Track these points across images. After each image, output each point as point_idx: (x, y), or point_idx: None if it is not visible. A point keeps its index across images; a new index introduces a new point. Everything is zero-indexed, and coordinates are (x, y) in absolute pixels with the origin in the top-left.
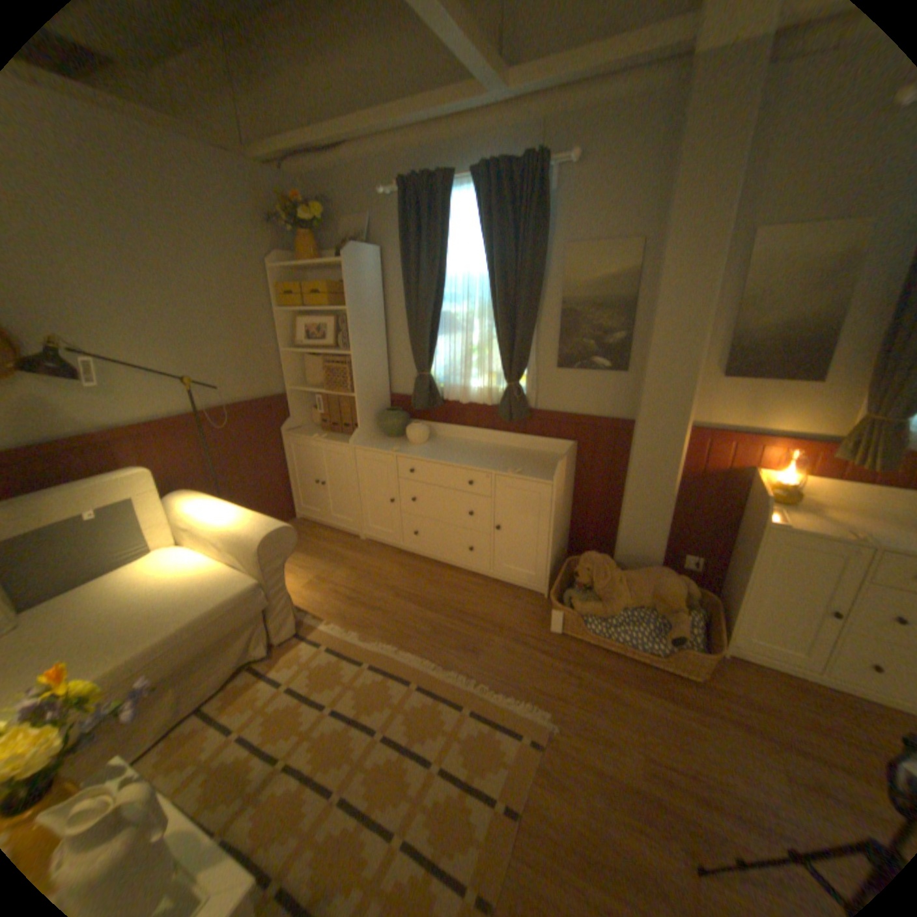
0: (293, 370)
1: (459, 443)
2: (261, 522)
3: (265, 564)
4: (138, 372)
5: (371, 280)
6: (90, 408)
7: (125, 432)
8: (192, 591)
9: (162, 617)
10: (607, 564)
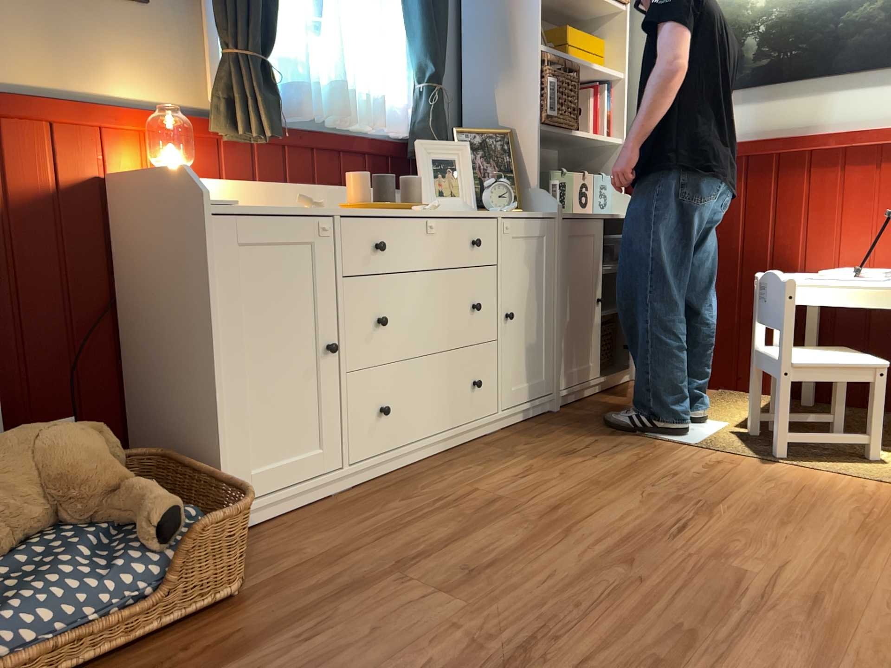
0: None
1: None
2: None
3: None
4: None
5: None
6: None
7: None
8: None
9: None
10: None
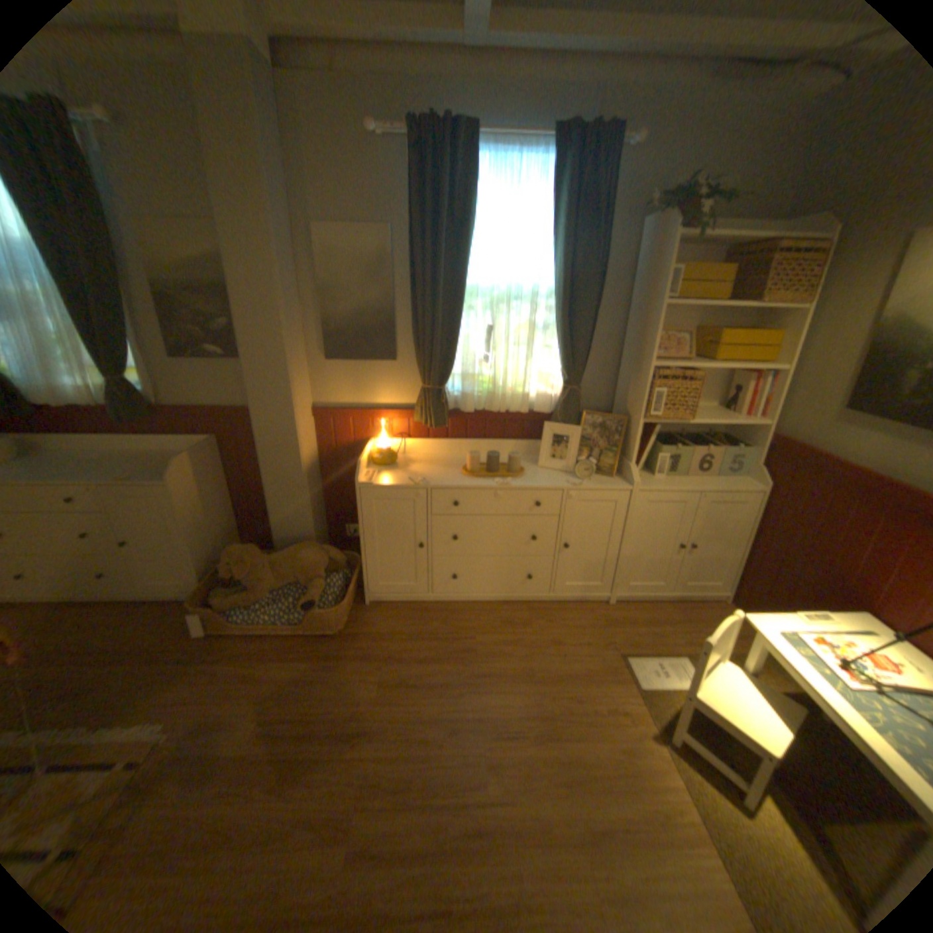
0: None
1: (70, 455)
2: None
3: None
4: None
5: None
6: None
7: None
8: None
9: None
10: (249, 552)
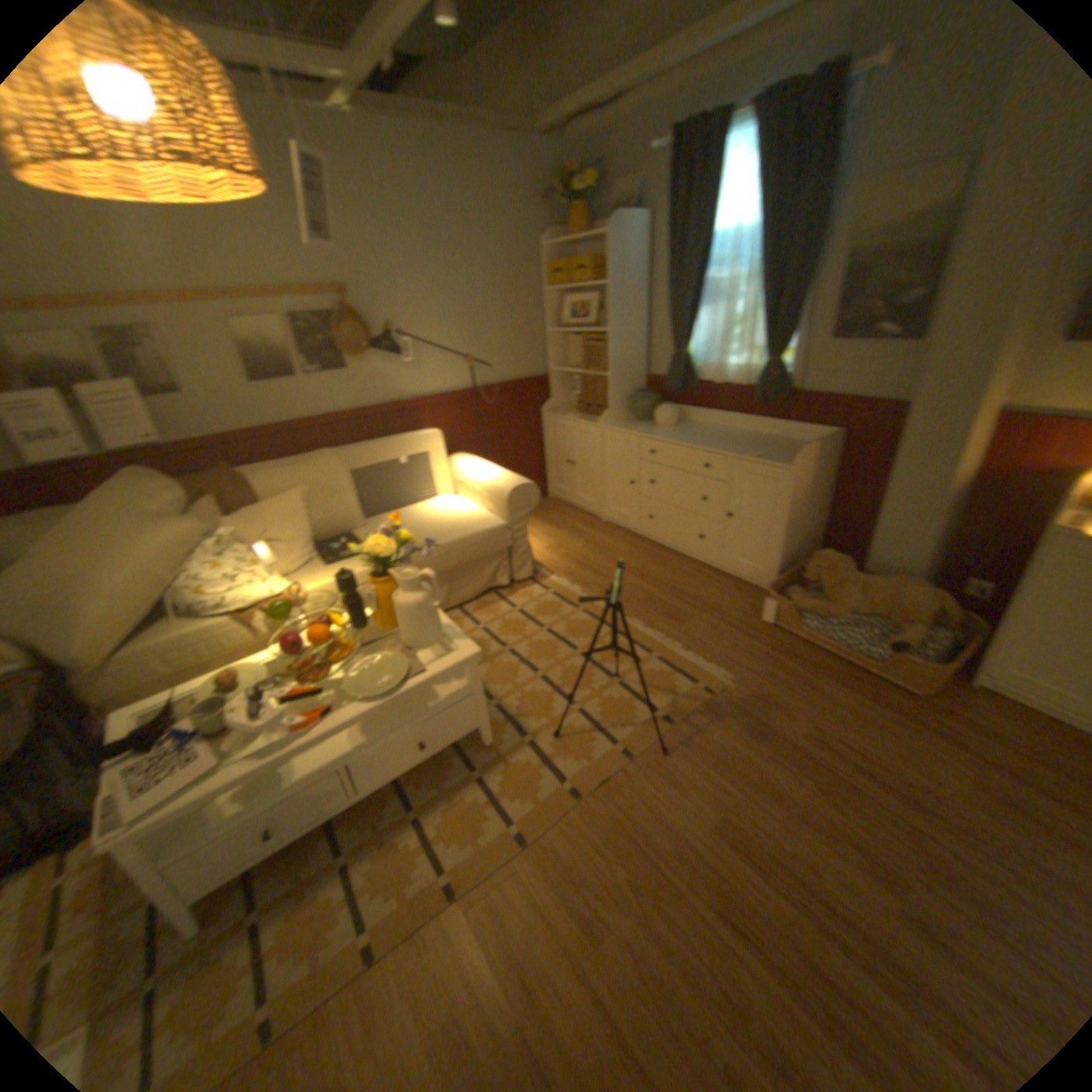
0: (555, 352)
1: (708, 429)
2: (512, 479)
3: (512, 512)
4: (435, 352)
5: (635, 250)
6: (404, 381)
7: (425, 402)
8: (461, 522)
9: (441, 533)
10: (843, 564)
